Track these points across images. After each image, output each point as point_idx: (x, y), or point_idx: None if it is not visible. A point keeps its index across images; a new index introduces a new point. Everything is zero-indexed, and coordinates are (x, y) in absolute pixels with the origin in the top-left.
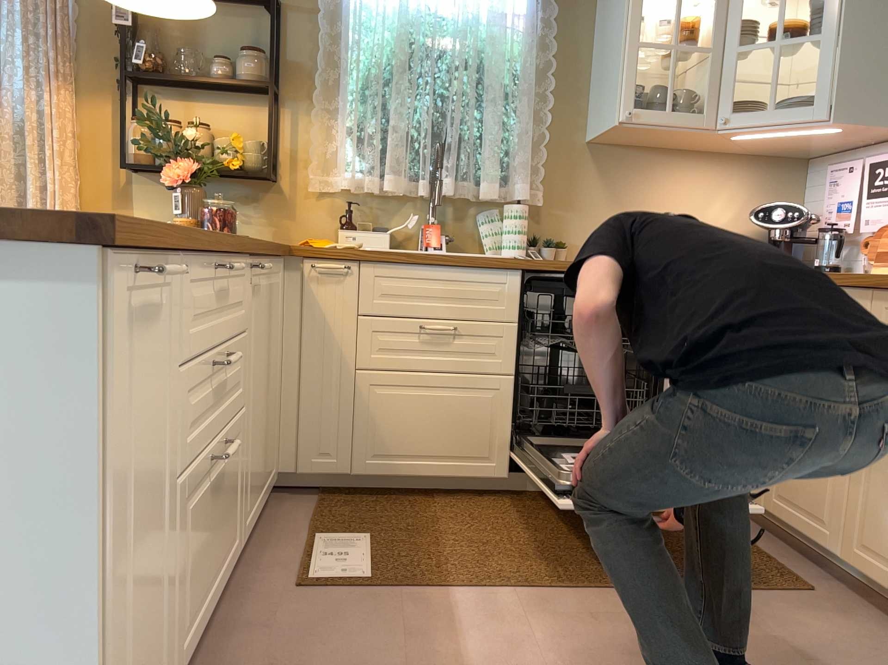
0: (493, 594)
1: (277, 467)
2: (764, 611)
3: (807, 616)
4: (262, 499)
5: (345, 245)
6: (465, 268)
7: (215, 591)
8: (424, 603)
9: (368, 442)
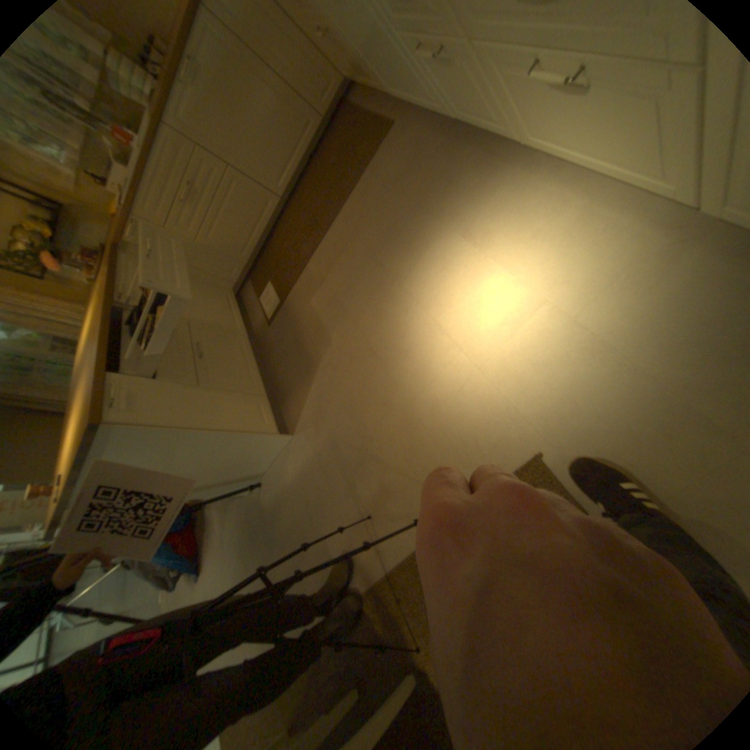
0: (309, 265)
1: (231, 289)
2: (380, 162)
3: (393, 145)
4: (238, 310)
5: (120, 192)
6: (151, 157)
7: (252, 358)
8: (296, 292)
9: (235, 250)
